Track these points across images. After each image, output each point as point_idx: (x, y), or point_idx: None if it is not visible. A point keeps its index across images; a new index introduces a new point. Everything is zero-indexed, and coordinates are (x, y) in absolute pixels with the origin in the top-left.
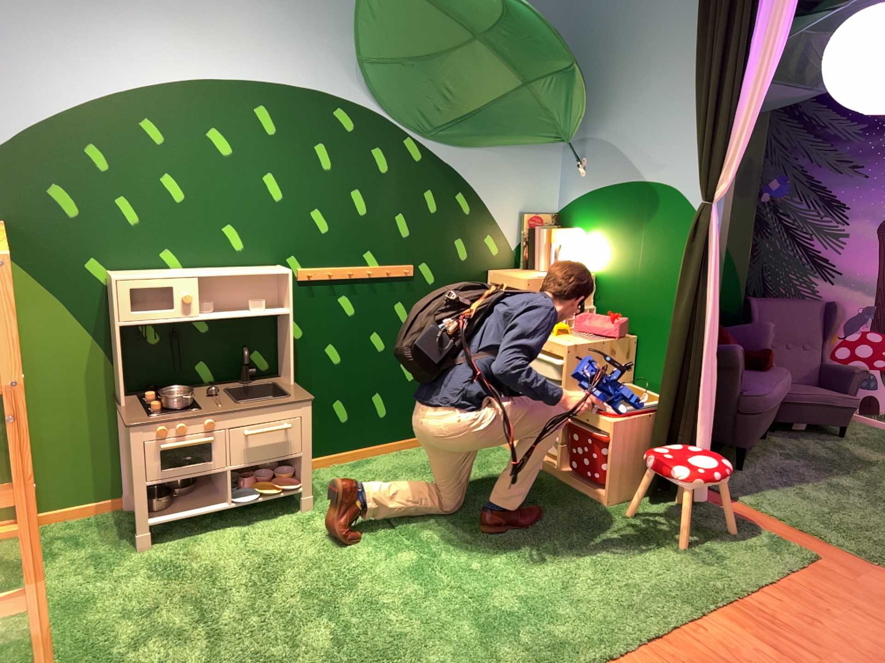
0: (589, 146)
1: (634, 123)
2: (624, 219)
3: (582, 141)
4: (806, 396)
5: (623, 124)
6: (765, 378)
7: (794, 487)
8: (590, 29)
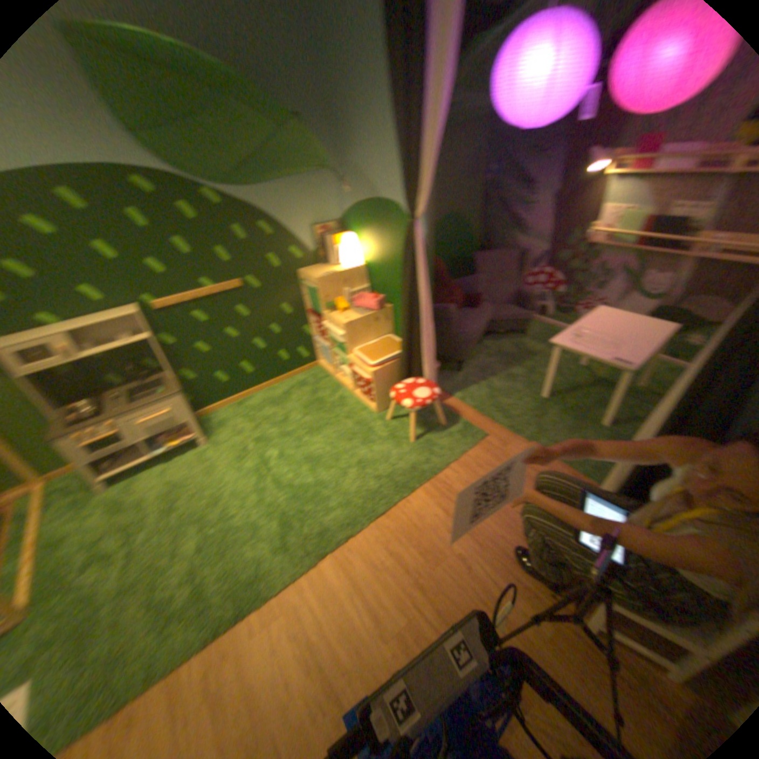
0: (347, 166)
1: (369, 146)
2: (376, 225)
3: (342, 162)
4: (508, 317)
5: (363, 147)
6: (479, 316)
7: (490, 384)
8: (329, 55)
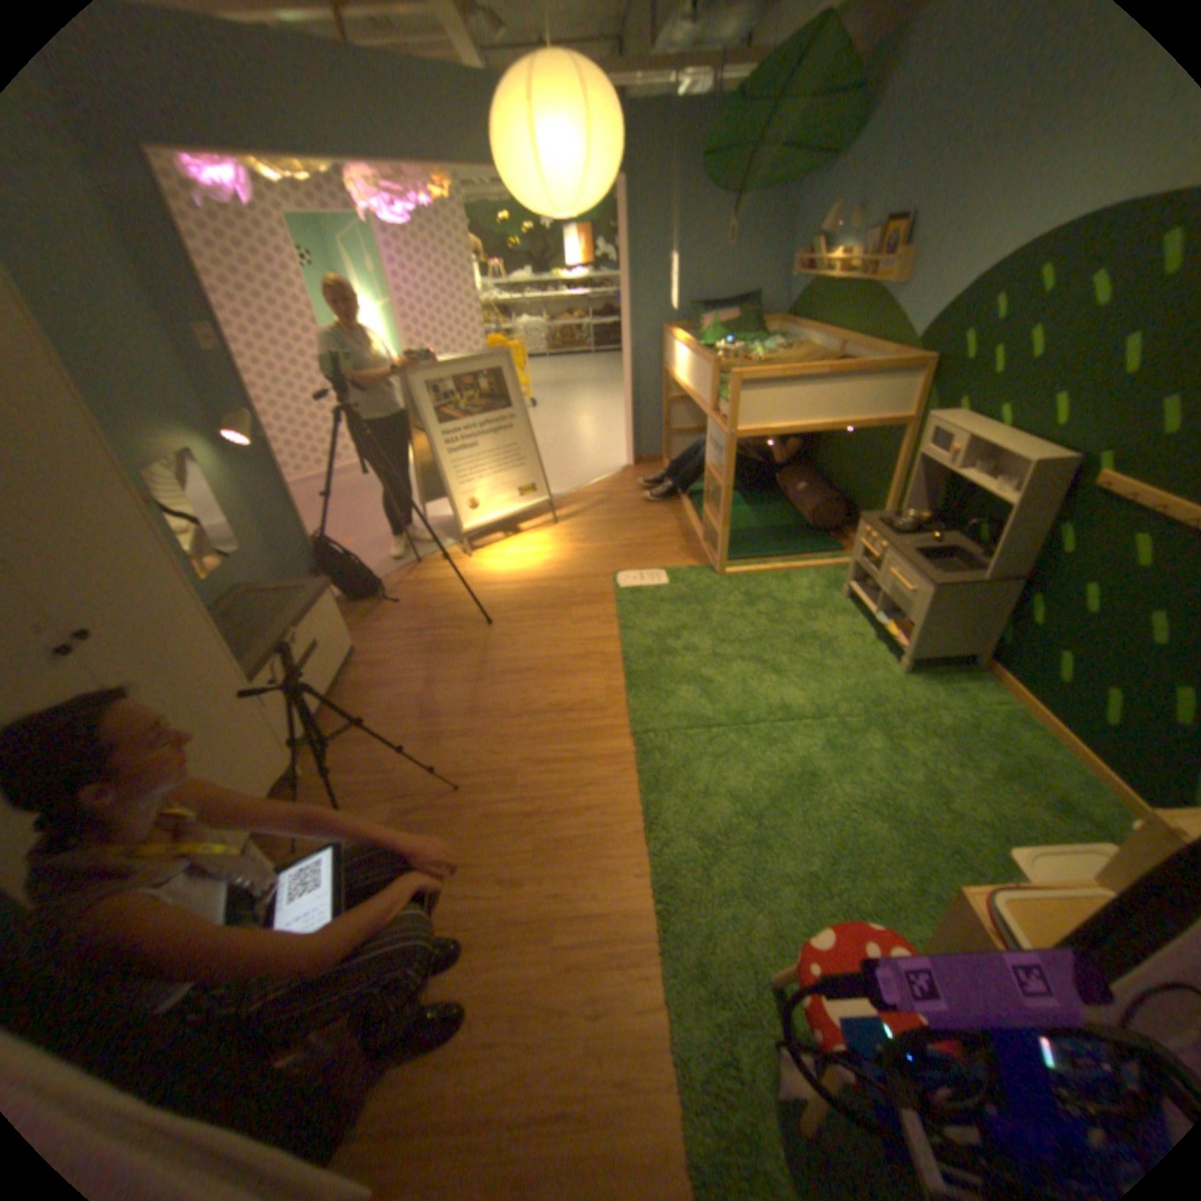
0: None
1: None
2: None
3: None
4: None
5: None
6: None
7: None
8: None
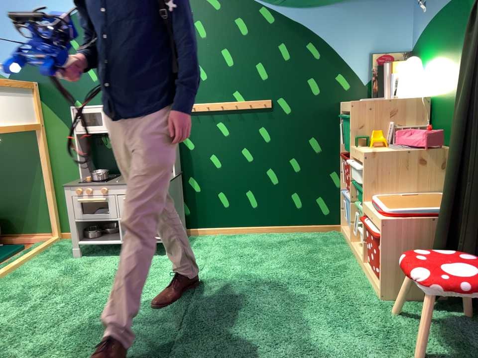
0: None
1: None
2: (451, 34)
3: None
4: None
5: None
6: None
7: None
8: None
